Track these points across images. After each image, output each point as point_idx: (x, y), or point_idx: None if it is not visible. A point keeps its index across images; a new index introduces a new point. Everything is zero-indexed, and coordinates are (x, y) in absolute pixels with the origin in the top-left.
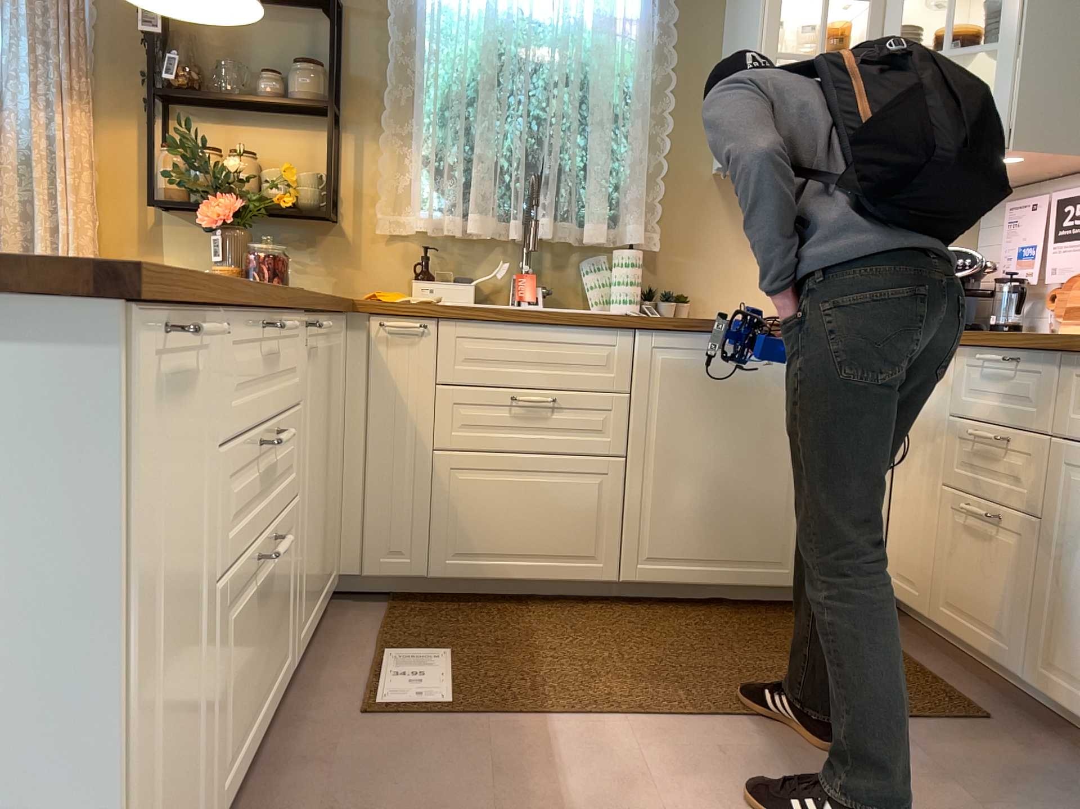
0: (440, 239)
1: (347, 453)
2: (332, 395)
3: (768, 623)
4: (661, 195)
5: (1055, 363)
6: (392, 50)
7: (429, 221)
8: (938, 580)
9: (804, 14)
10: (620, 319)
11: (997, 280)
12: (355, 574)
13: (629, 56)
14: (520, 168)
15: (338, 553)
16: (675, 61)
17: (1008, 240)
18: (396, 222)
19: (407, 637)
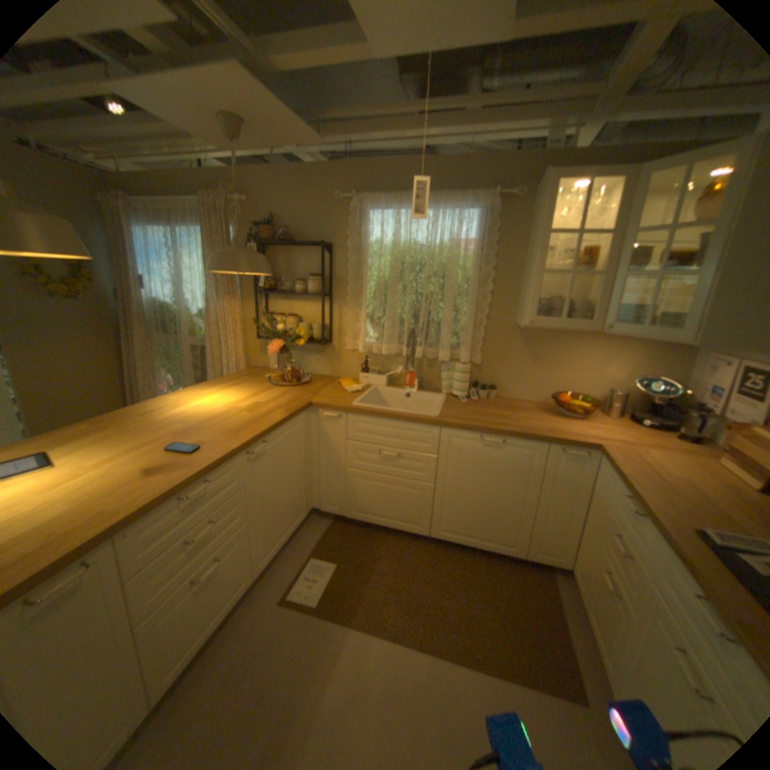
0: (374, 352)
1: (314, 462)
2: (293, 452)
3: (501, 576)
4: (482, 336)
5: (664, 539)
6: (352, 265)
7: (365, 348)
8: (593, 597)
9: (578, 232)
10: (432, 422)
11: (692, 406)
12: (319, 509)
13: (469, 261)
14: (409, 322)
15: (310, 501)
16: (498, 261)
17: (709, 377)
18: (355, 344)
19: (326, 550)
